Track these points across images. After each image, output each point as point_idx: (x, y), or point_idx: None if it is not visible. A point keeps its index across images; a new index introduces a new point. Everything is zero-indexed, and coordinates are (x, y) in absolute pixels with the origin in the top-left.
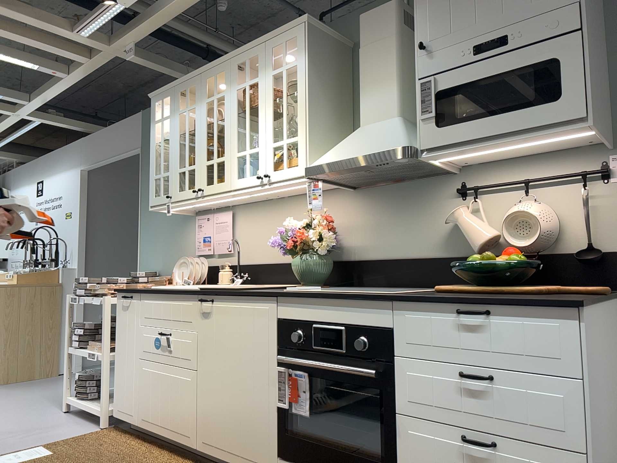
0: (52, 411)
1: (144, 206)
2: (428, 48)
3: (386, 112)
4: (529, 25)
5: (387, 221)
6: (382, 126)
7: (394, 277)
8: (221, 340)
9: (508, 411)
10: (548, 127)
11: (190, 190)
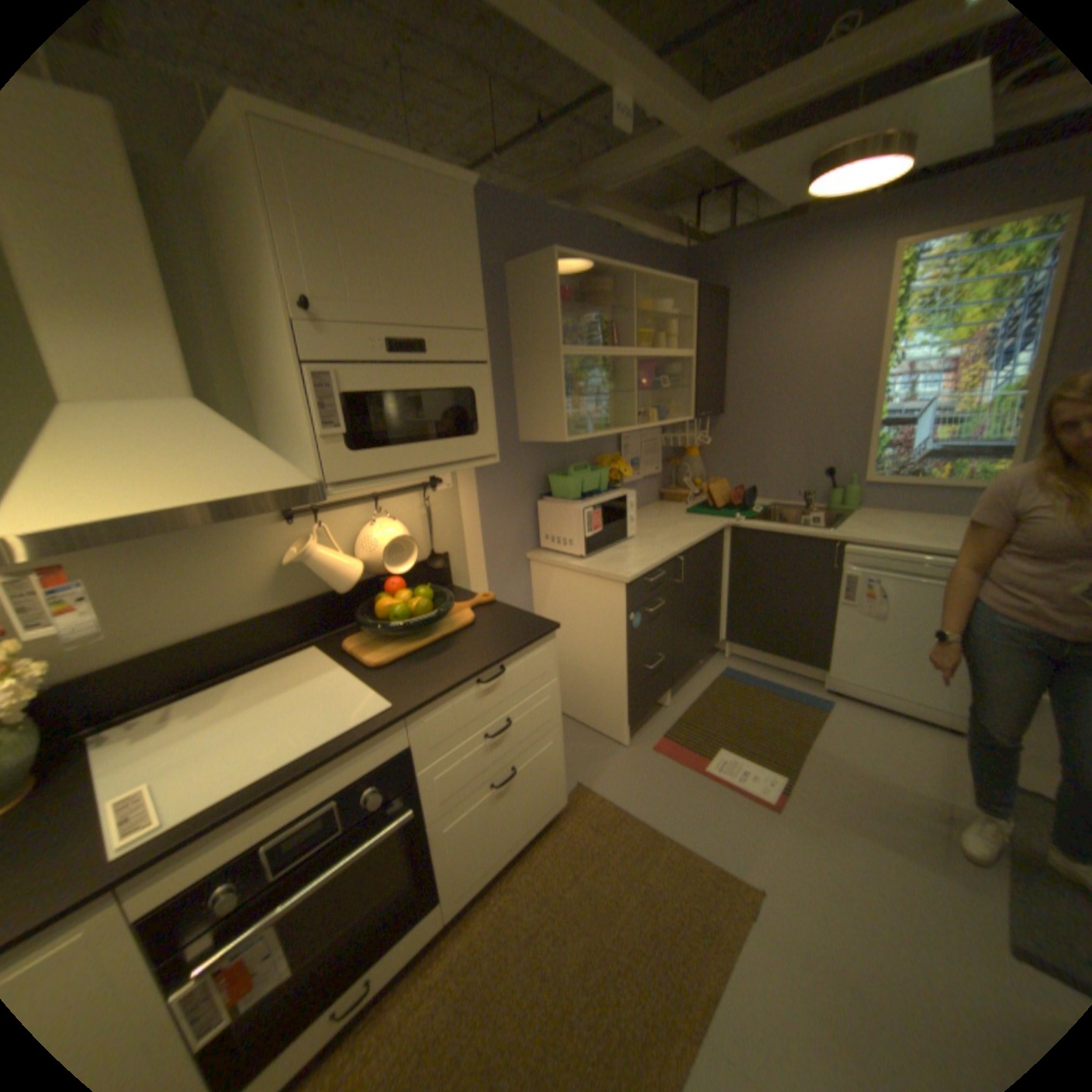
0: None
1: None
2: (313, 308)
3: (157, 382)
4: (448, 336)
5: (137, 582)
6: (172, 418)
7: (186, 673)
8: None
9: (519, 736)
10: (468, 461)
11: None
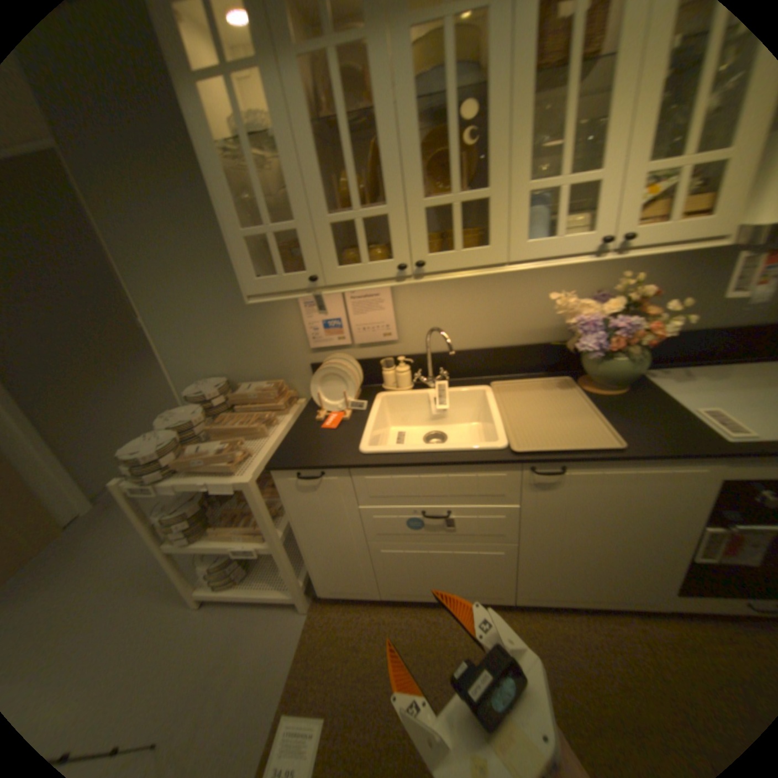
0: (174, 618)
1: (131, 271)
2: None
3: None
4: None
5: (705, 281)
6: None
7: (697, 351)
8: (585, 511)
9: None
10: None
11: (378, 262)
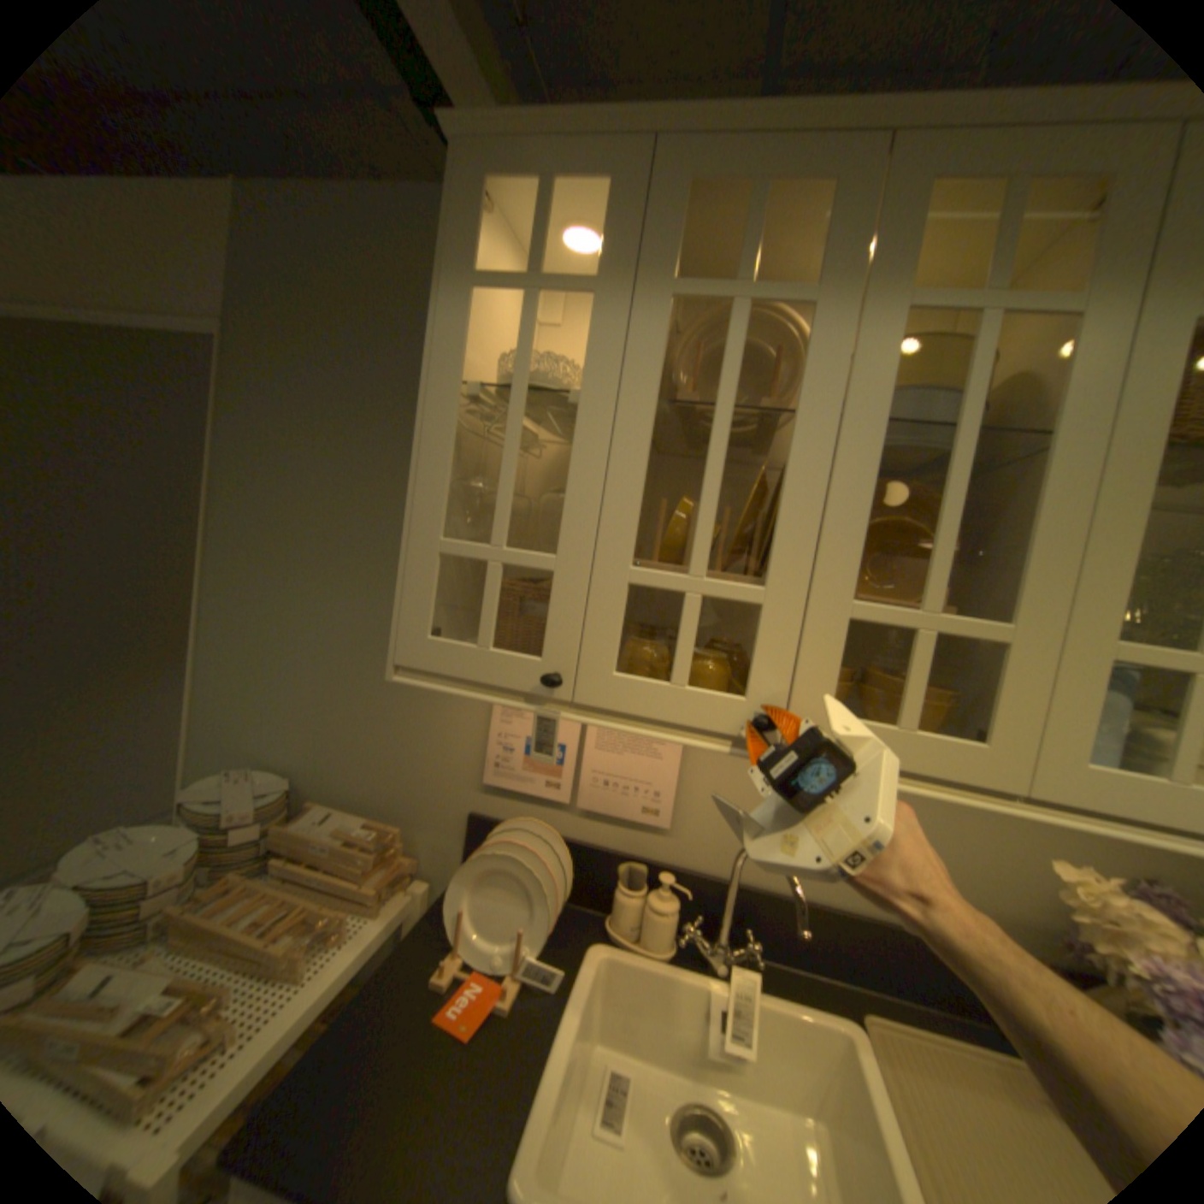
0: None
1: (223, 536)
2: None
3: None
4: None
5: None
6: None
7: None
8: None
9: None
10: None
11: (707, 691)
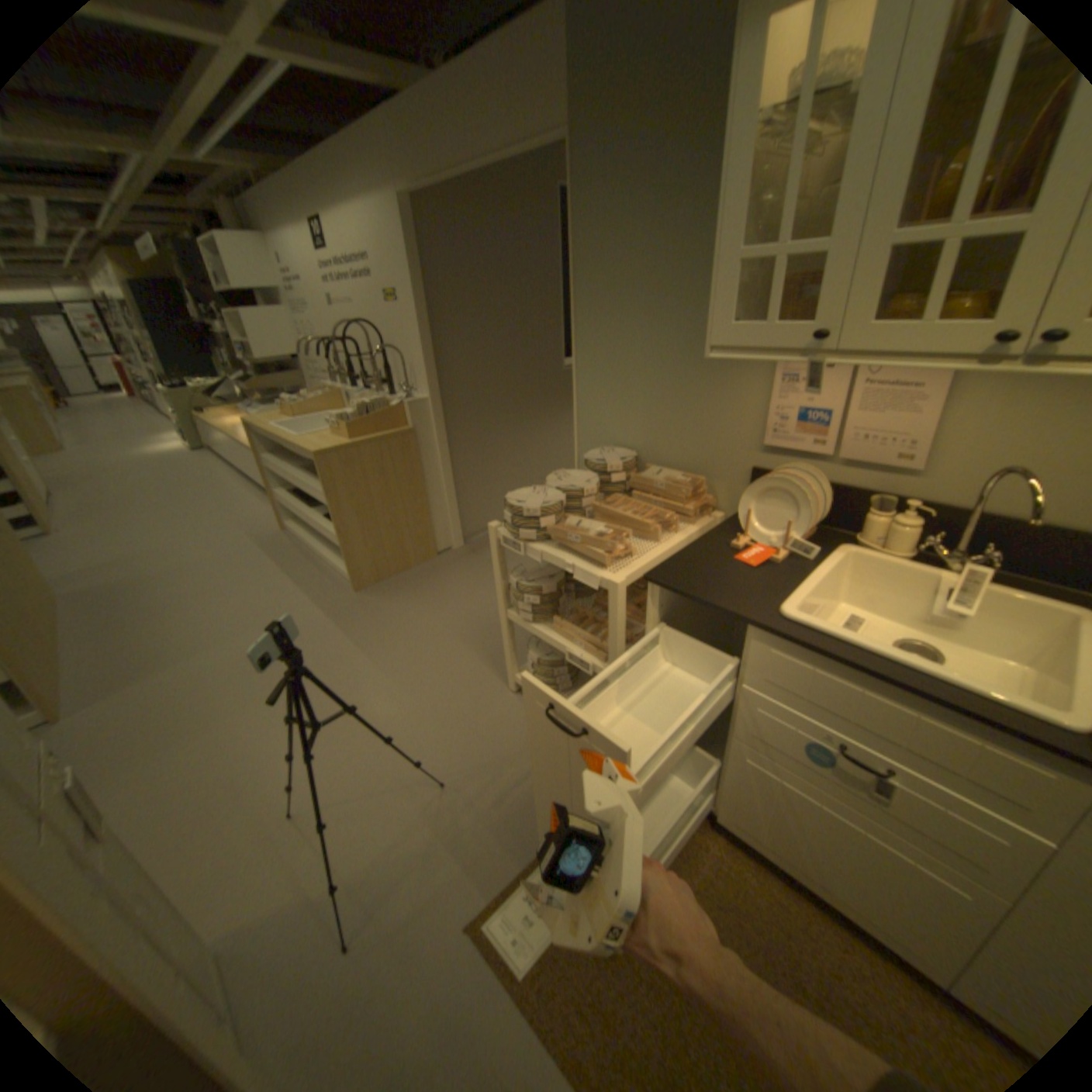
0: (492, 688)
1: (583, 297)
2: None
3: None
4: None
5: None
6: None
7: None
8: None
9: None
10: None
11: (954, 322)
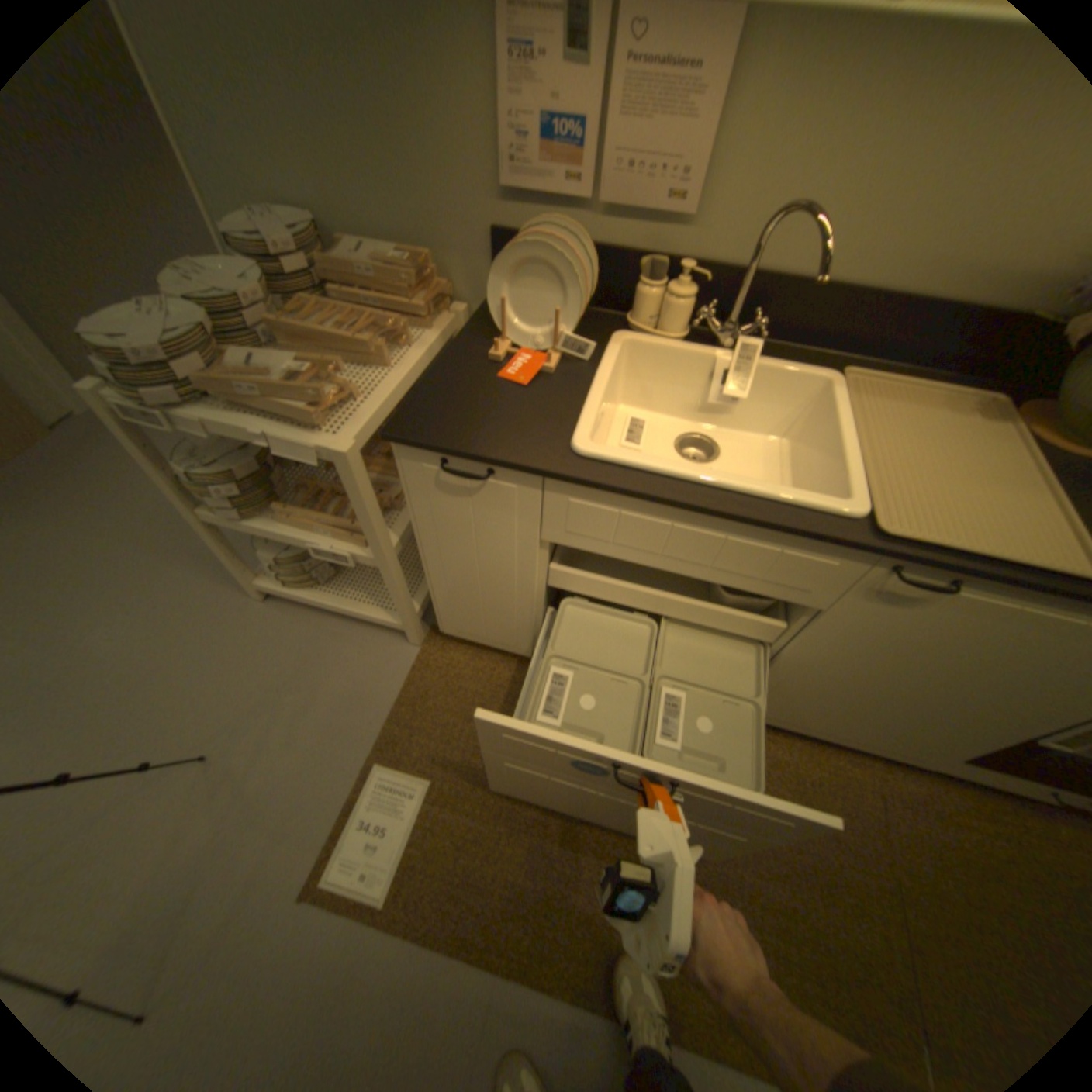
0: (227, 605)
1: None
2: None
3: None
4: None
5: None
6: None
7: None
8: (932, 647)
9: None
10: None
11: None
